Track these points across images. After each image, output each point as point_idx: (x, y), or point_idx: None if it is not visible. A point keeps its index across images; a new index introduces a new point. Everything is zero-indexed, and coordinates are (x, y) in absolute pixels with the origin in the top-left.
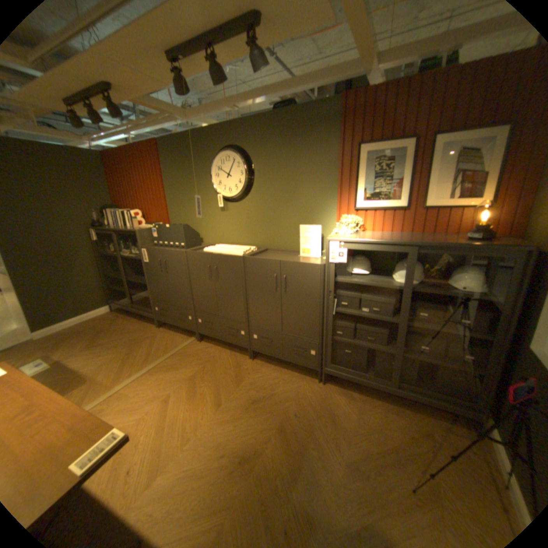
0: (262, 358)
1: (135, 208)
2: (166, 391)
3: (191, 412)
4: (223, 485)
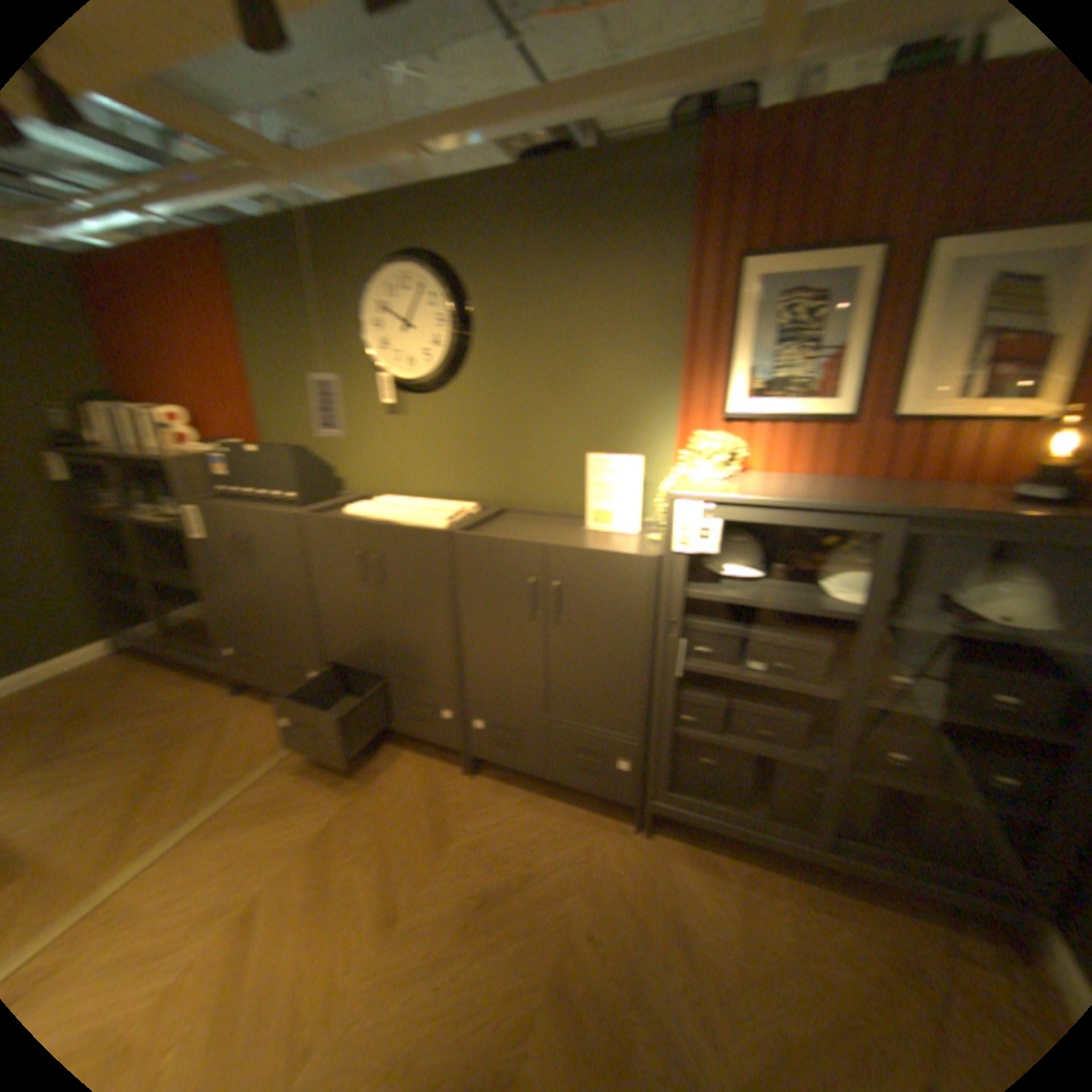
0: (492, 770)
1: (162, 401)
2: (244, 888)
3: (312, 953)
4: None
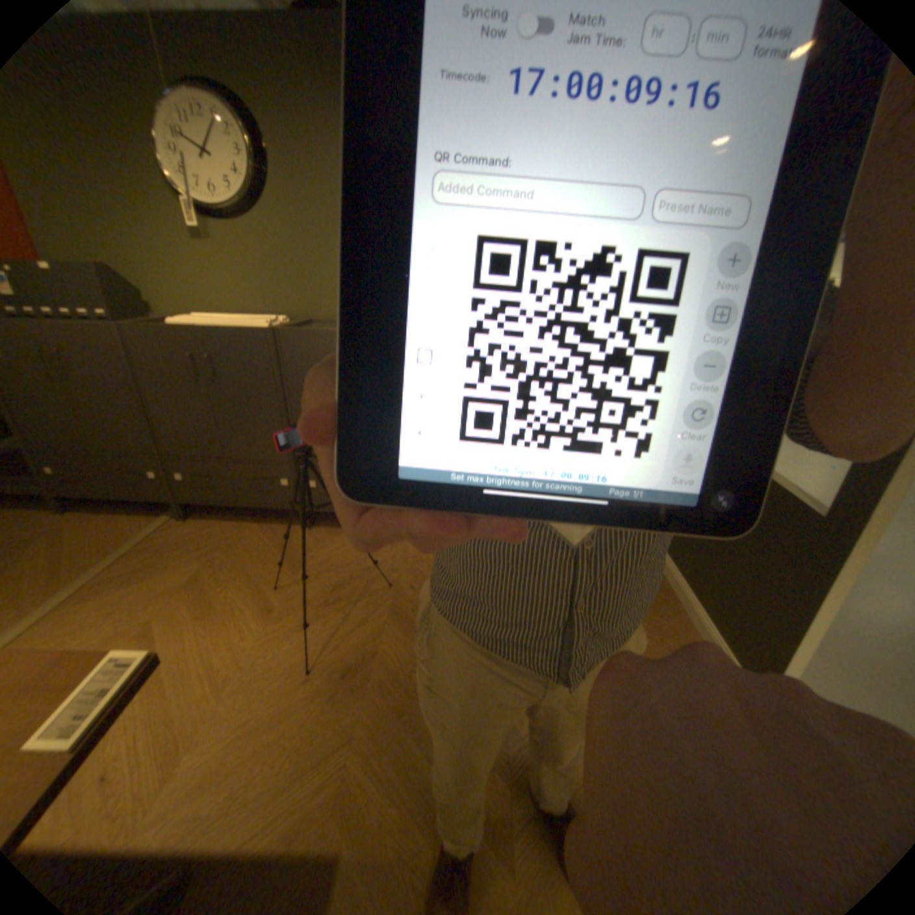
0: (328, 521)
1: None
2: (141, 616)
3: (216, 634)
4: (326, 714)
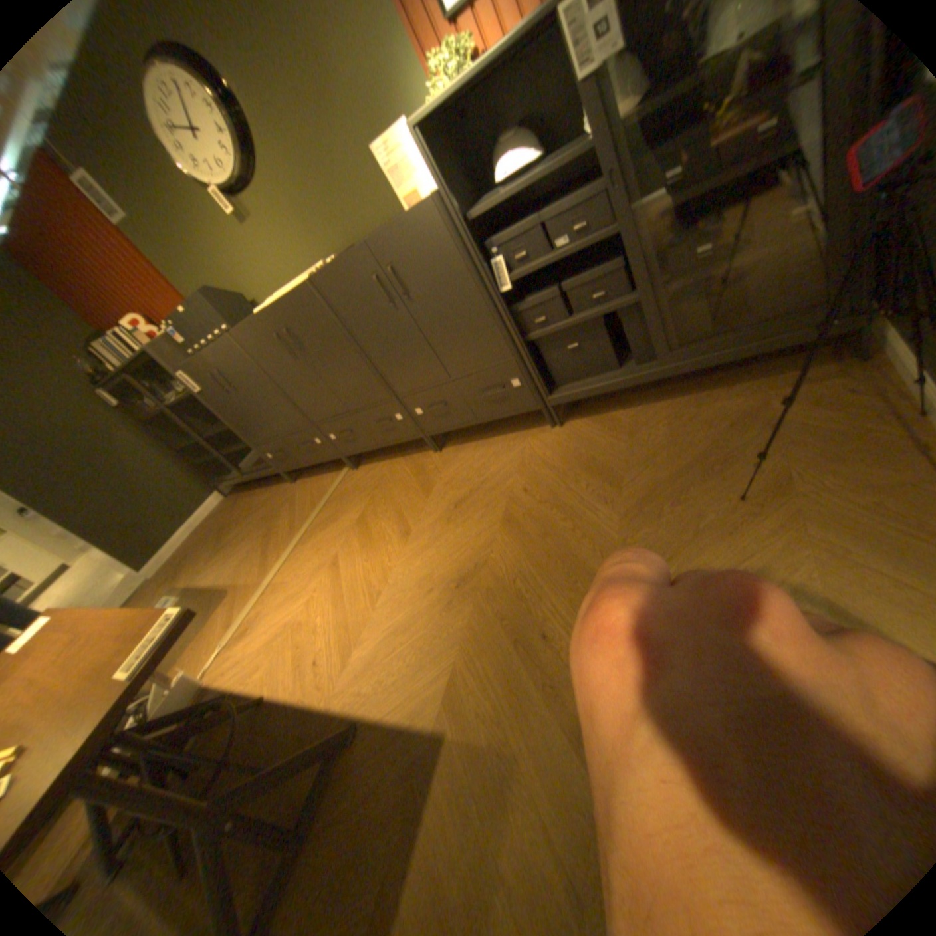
0: (456, 441)
1: (131, 317)
2: (332, 552)
3: (374, 560)
4: (443, 622)
